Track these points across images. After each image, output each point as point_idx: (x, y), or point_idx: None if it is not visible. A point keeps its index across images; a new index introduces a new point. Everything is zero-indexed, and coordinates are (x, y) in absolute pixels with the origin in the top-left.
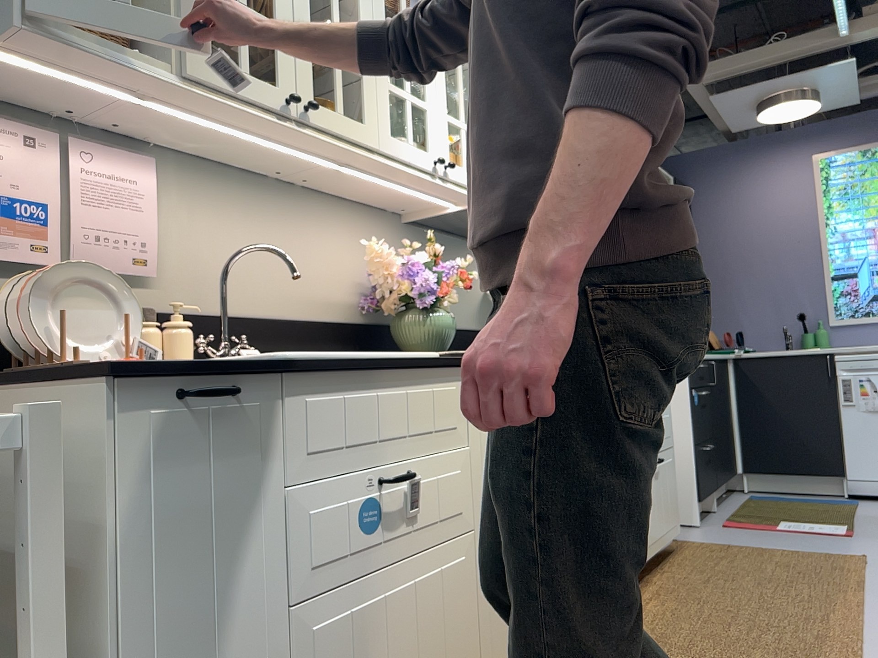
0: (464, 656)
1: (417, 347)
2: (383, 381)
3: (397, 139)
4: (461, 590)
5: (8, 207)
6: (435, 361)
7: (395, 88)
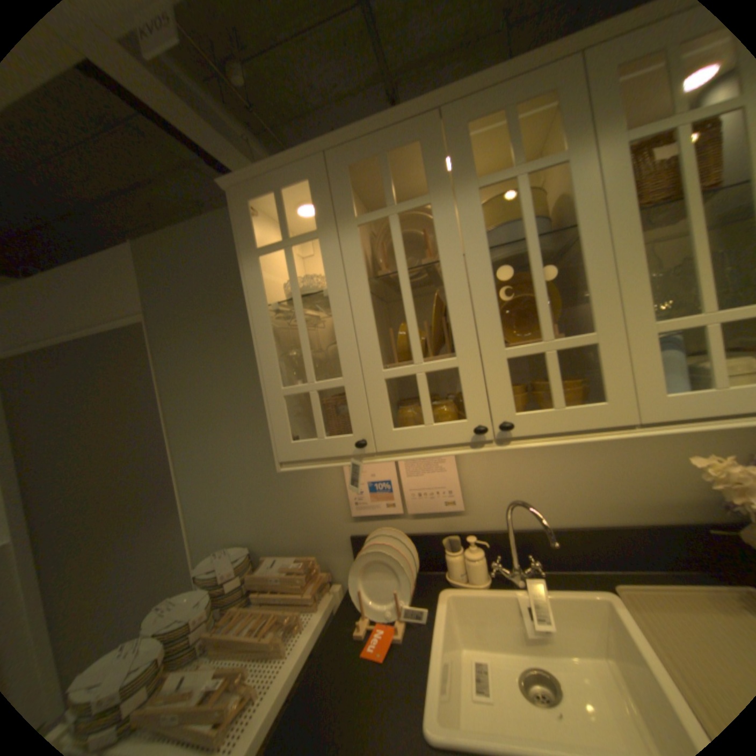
0: None
1: None
2: None
3: (686, 395)
4: None
5: (372, 487)
6: None
7: (675, 322)
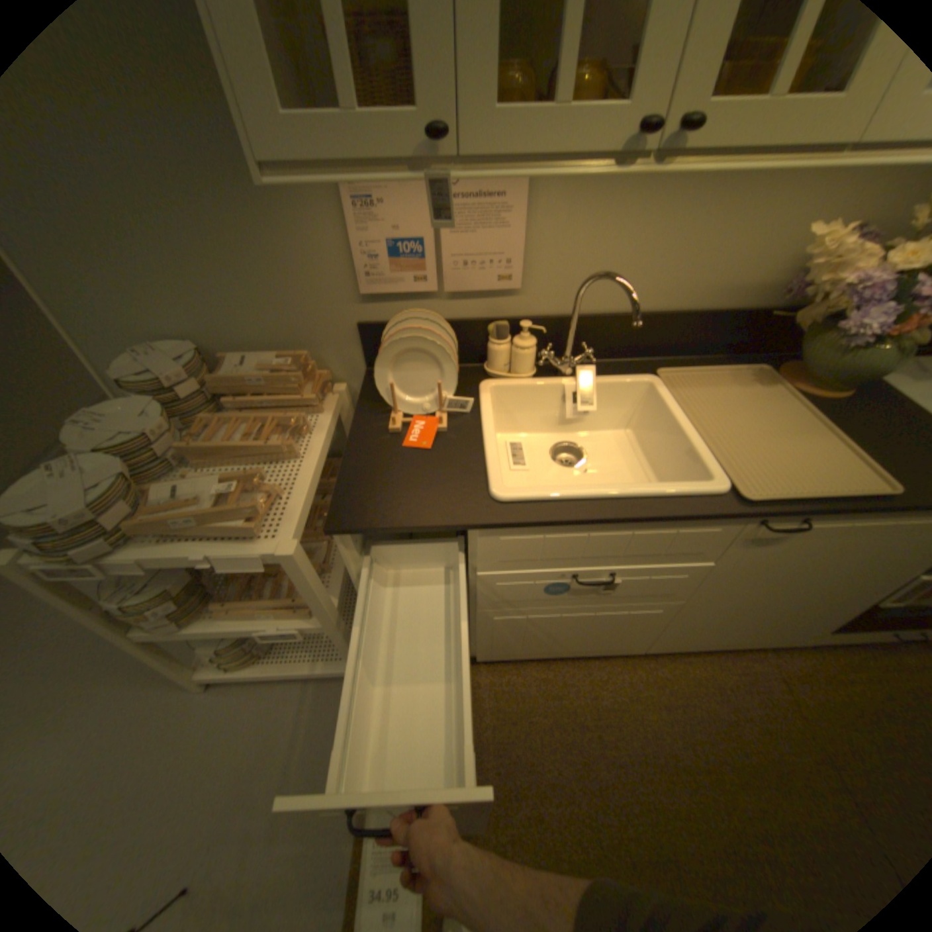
0: (636, 642)
1: (817, 374)
2: (606, 528)
3: None
4: (650, 623)
5: (394, 248)
6: (696, 518)
7: None
